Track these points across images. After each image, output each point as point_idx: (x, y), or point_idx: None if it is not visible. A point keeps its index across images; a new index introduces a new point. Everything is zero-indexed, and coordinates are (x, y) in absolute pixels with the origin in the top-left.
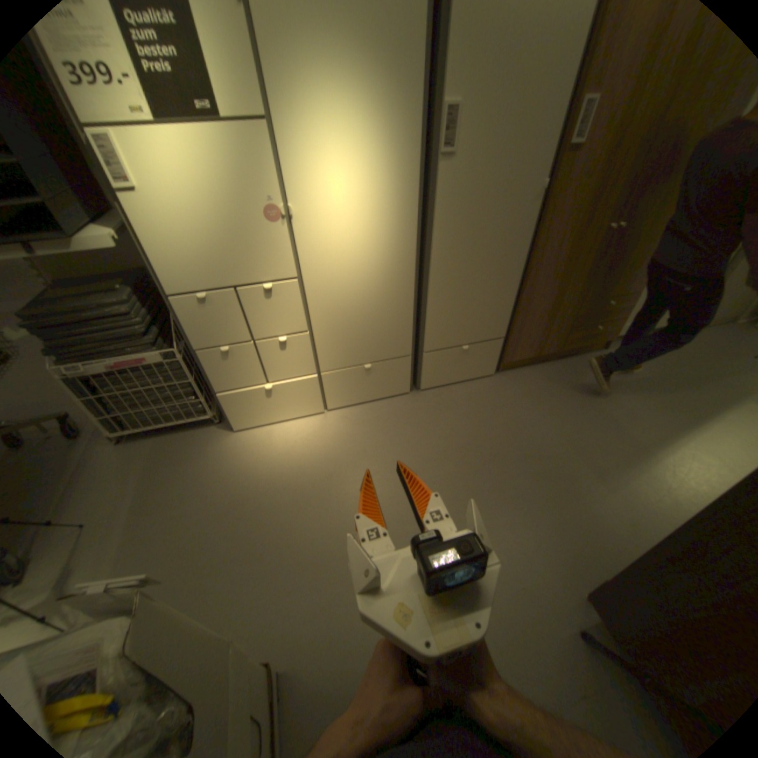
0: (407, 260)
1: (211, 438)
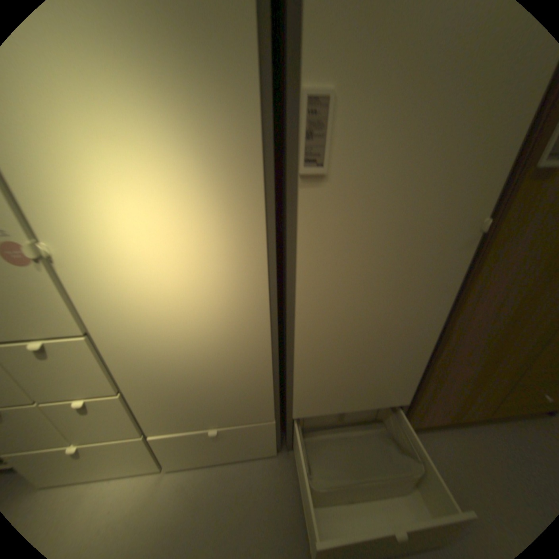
0: (255, 317)
1: None
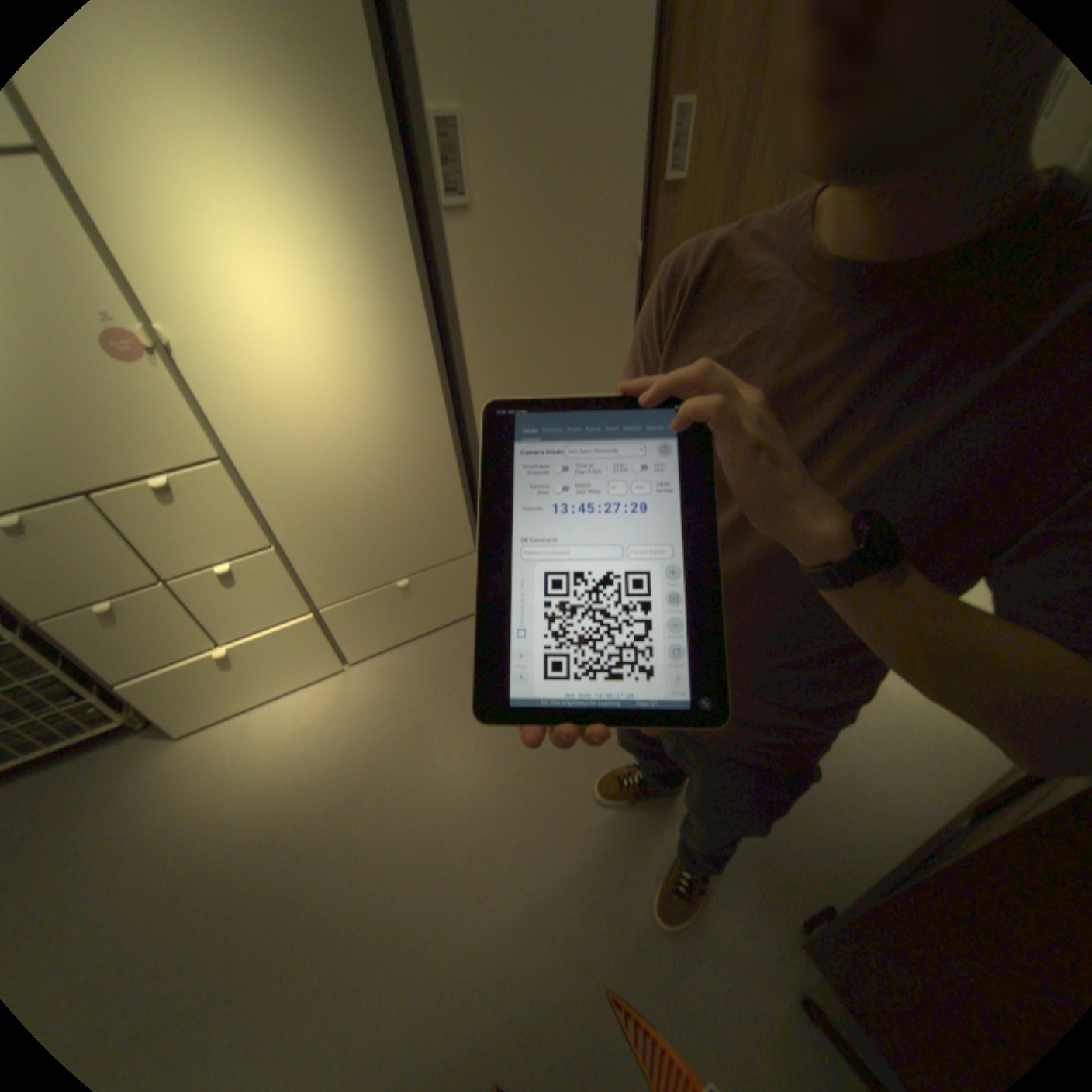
0: (427, 401)
1: (129, 760)
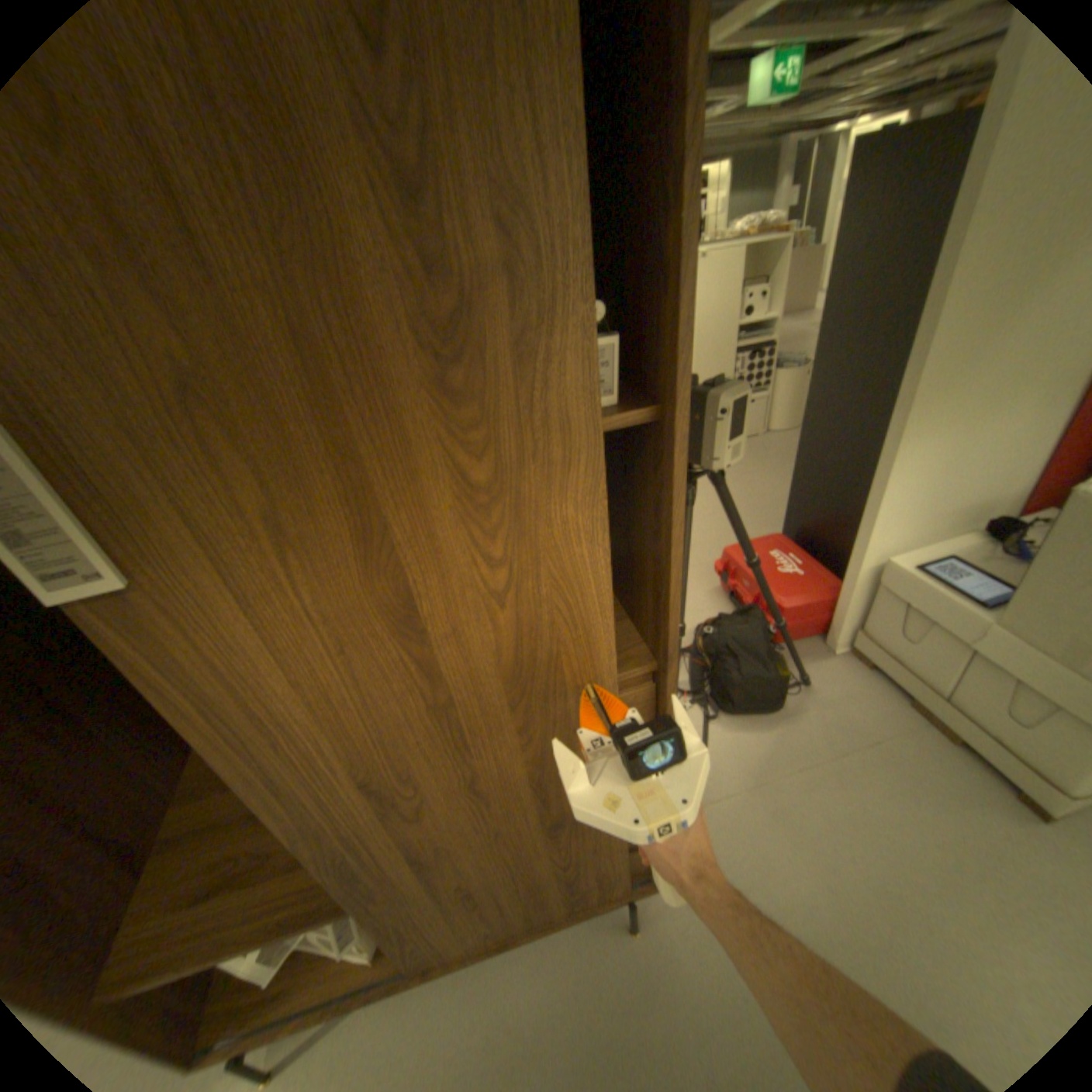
0: None
1: None
